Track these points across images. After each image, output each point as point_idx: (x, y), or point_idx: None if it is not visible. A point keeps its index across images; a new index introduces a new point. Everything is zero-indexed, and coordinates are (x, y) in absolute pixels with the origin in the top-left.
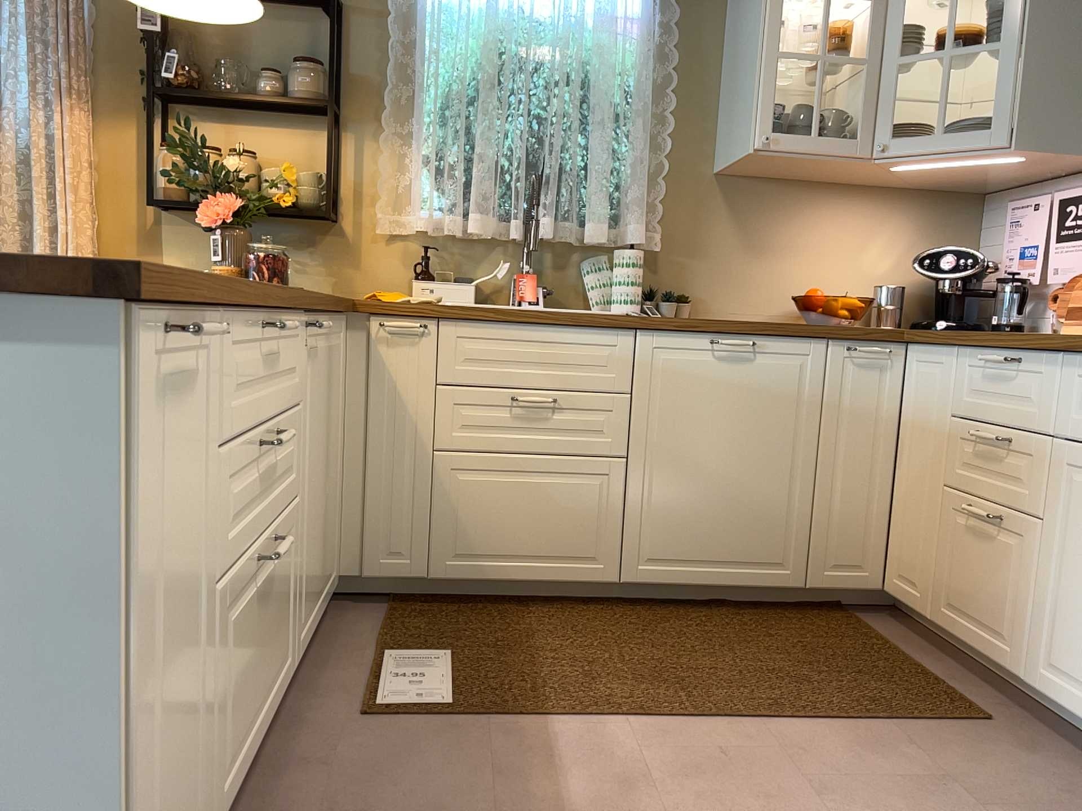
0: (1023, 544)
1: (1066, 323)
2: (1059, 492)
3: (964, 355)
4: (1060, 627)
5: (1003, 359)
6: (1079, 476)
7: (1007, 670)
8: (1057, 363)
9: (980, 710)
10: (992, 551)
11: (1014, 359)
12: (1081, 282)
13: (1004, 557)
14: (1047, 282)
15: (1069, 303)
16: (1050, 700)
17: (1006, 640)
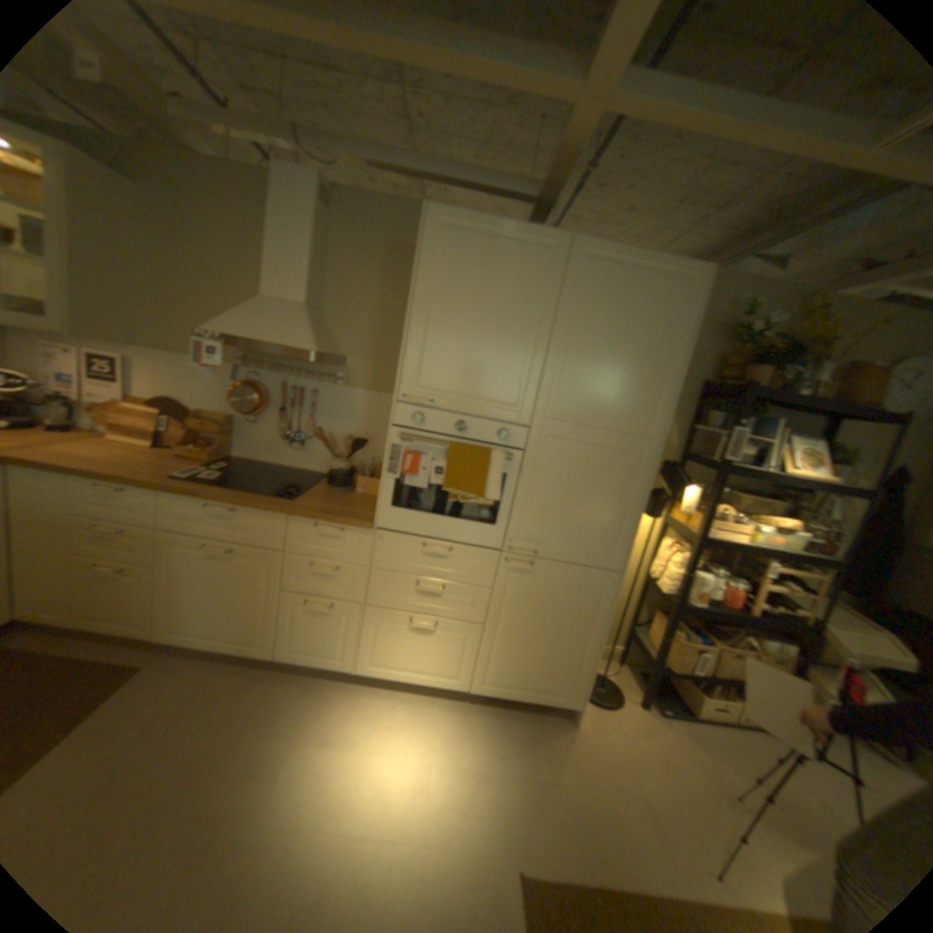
0: (137, 582)
1: (104, 434)
2: (159, 557)
3: (68, 482)
4: (168, 615)
5: (110, 492)
6: (170, 549)
7: (135, 641)
8: (149, 496)
9: (126, 668)
10: (113, 588)
11: (115, 490)
12: (109, 410)
13: (124, 590)
14: (75, 398)
15: (101, 420)
16: (166, 646)
17: (132, 627)
